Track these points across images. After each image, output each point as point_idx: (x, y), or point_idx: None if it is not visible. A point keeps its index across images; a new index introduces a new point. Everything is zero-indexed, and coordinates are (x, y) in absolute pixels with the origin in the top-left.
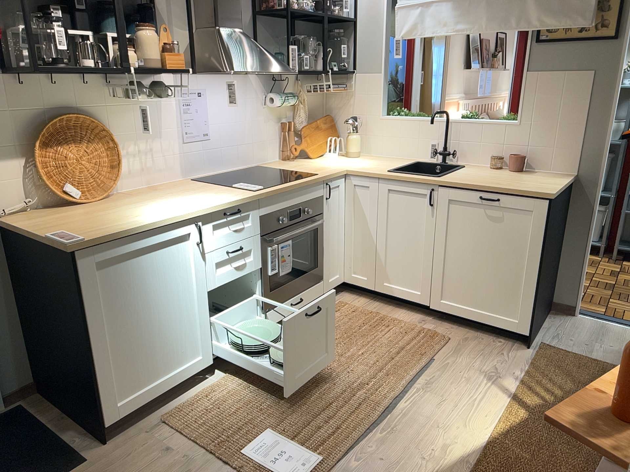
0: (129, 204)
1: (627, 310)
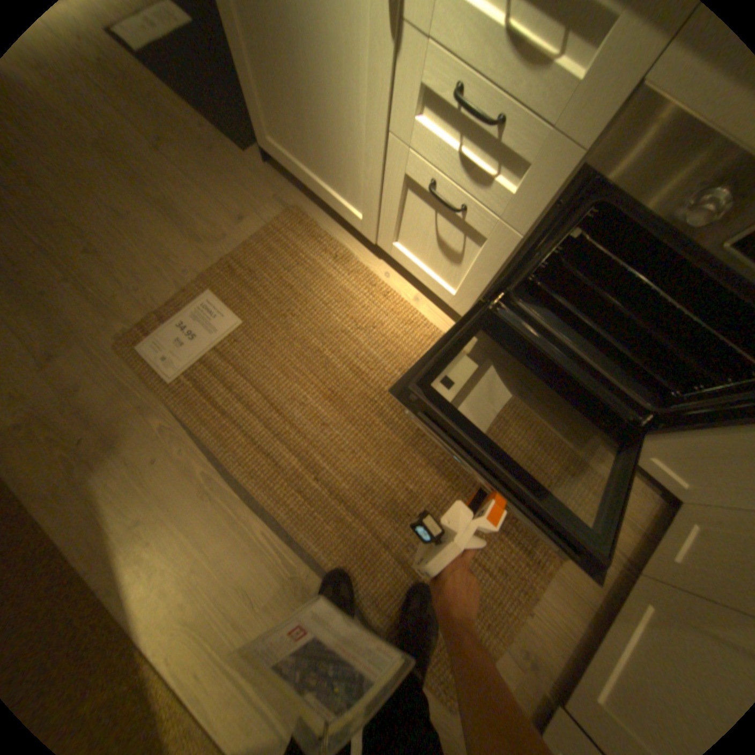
0: None
1: None
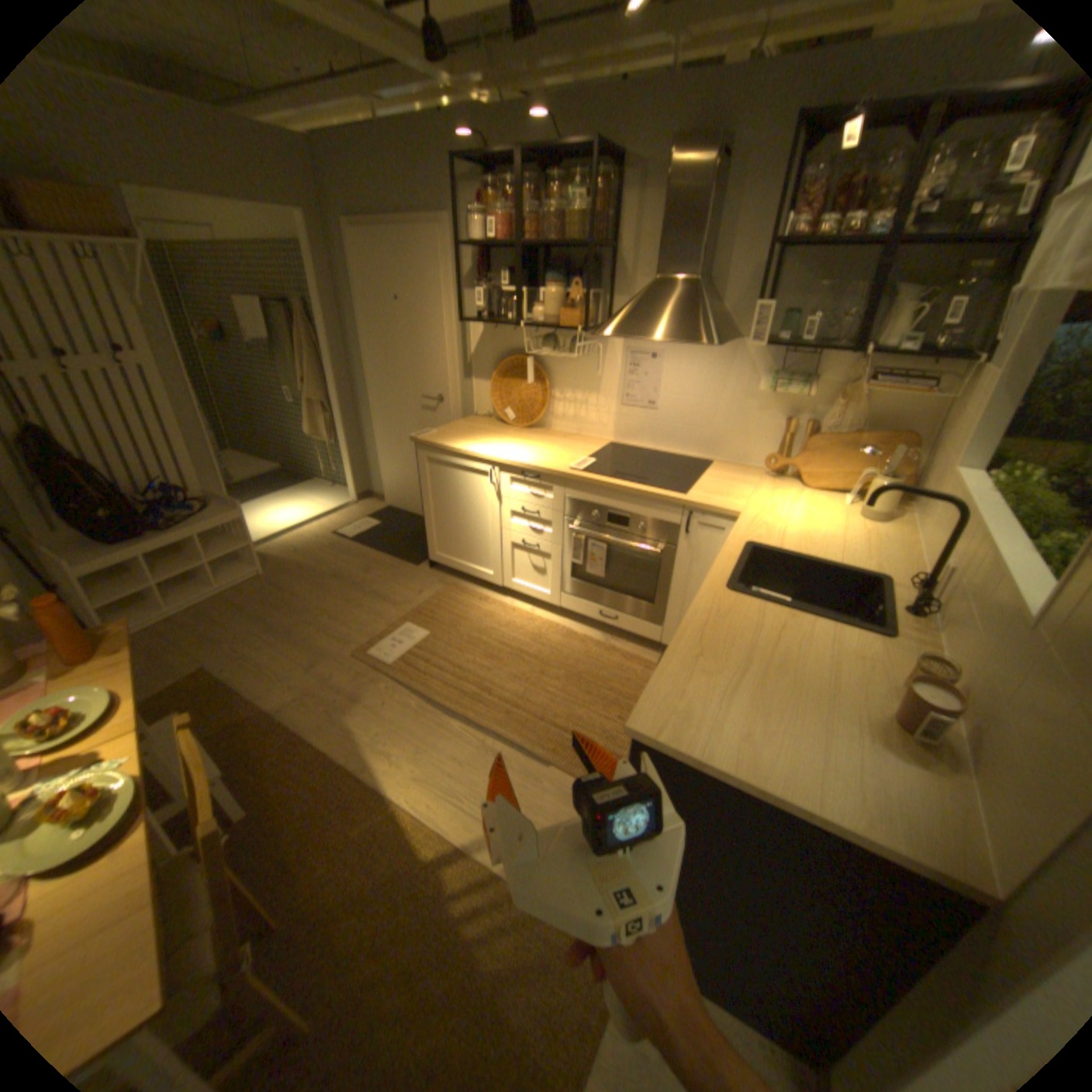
0: (514, 436)
1: None
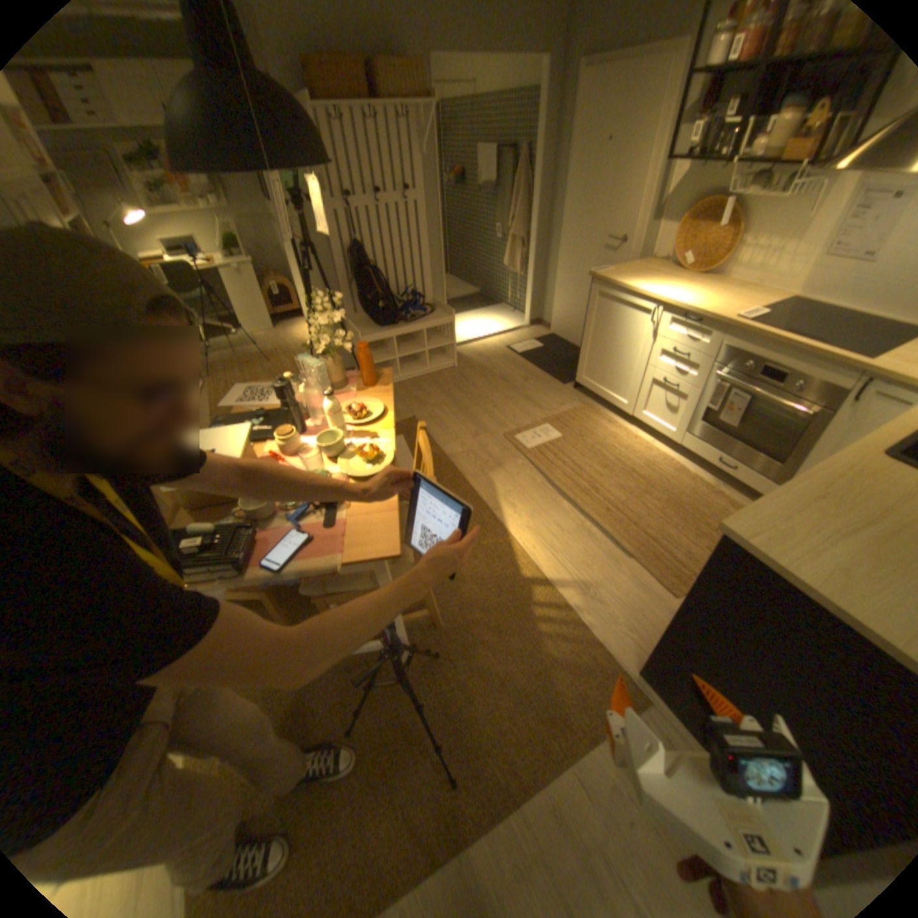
0: (687, 280)
1: None
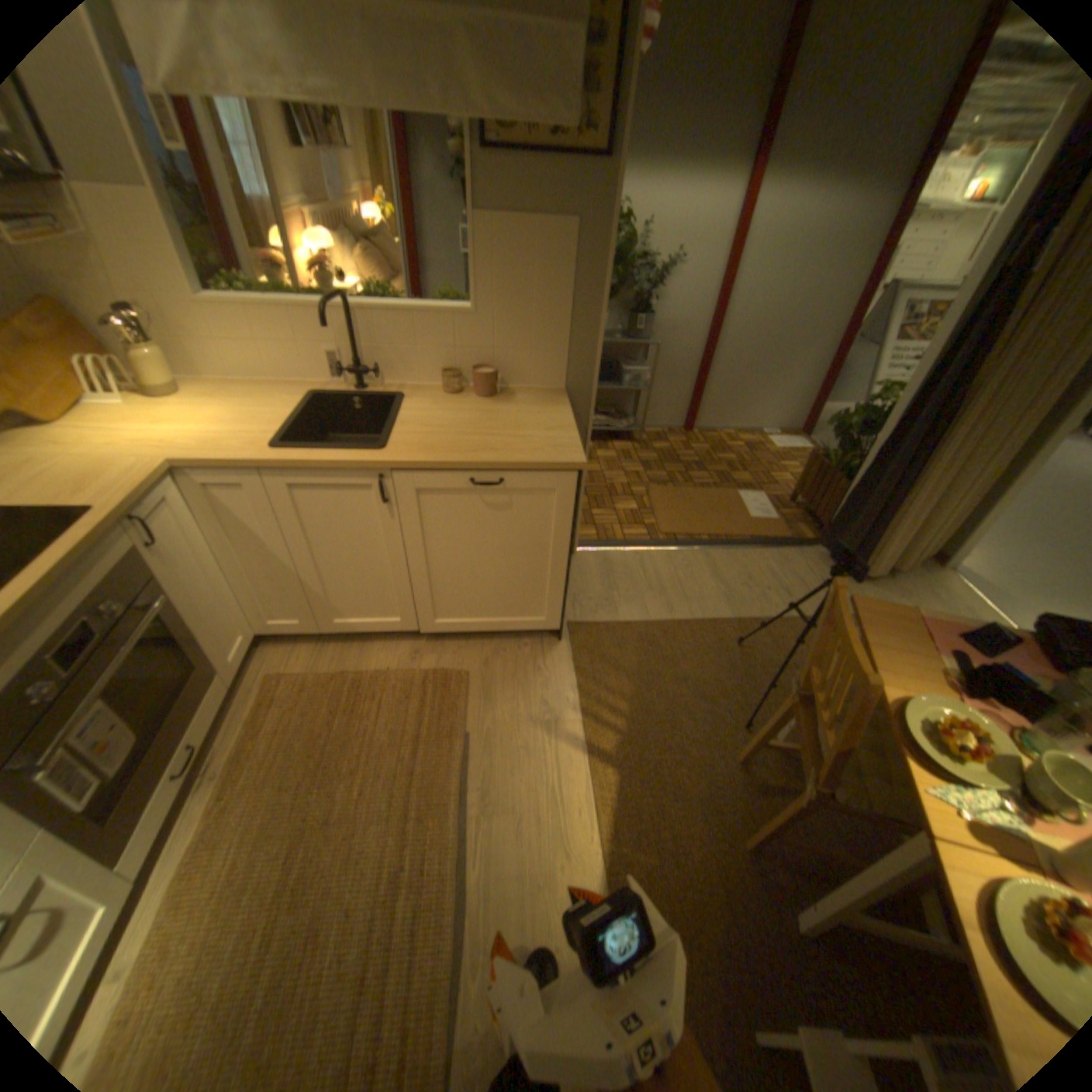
0: None
1: (611, 524)
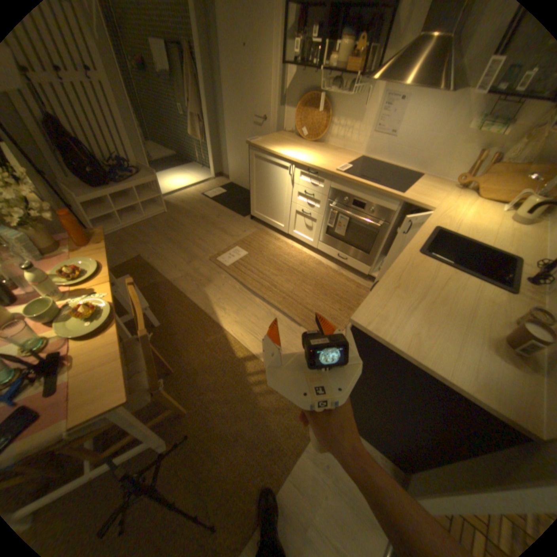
0: (305, 147)
1: None
